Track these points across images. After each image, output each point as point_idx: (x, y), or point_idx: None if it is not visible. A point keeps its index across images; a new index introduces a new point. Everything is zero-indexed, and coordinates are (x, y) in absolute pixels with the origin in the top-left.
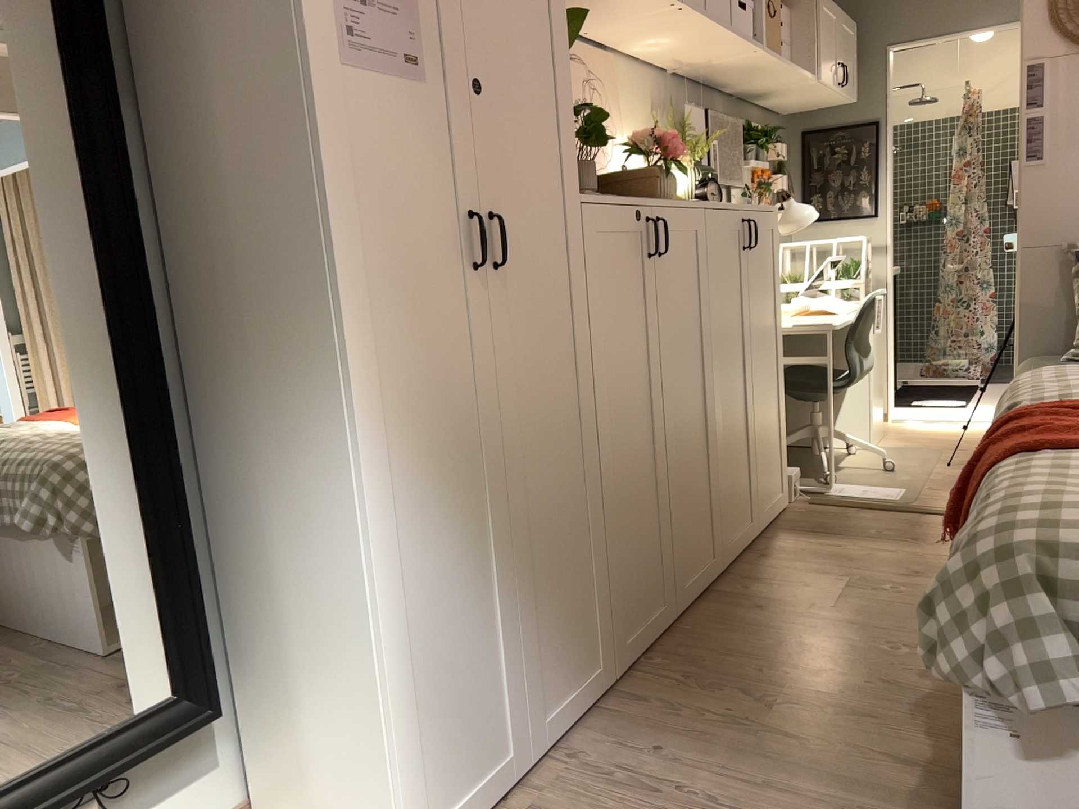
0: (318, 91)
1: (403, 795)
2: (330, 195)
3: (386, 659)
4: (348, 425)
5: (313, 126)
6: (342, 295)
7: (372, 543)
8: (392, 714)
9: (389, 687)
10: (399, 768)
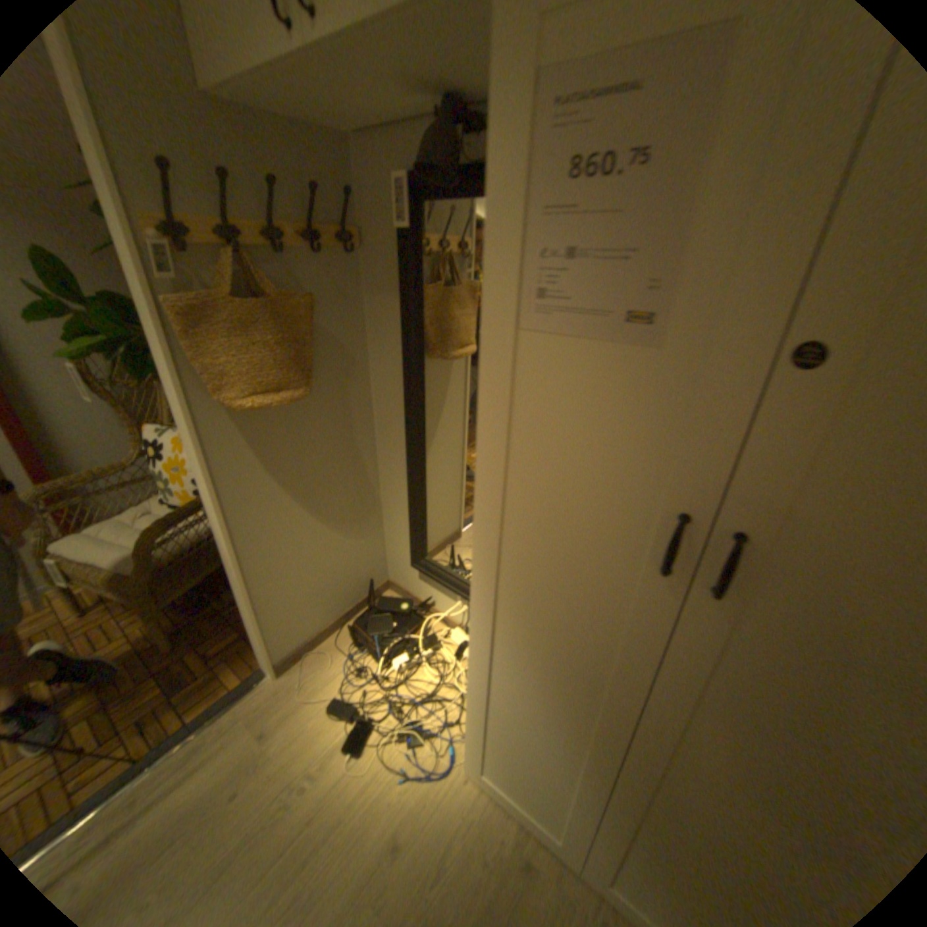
0: (492, 359)
1: (472, 749)
2: (488, 442)
3: (474, 697)
4: (472, 581)
5: (480, 387)
6: (484, 510)
7: (477, 646)
8: (473, 719)
9: (474, 708)
10: (472, 739)
